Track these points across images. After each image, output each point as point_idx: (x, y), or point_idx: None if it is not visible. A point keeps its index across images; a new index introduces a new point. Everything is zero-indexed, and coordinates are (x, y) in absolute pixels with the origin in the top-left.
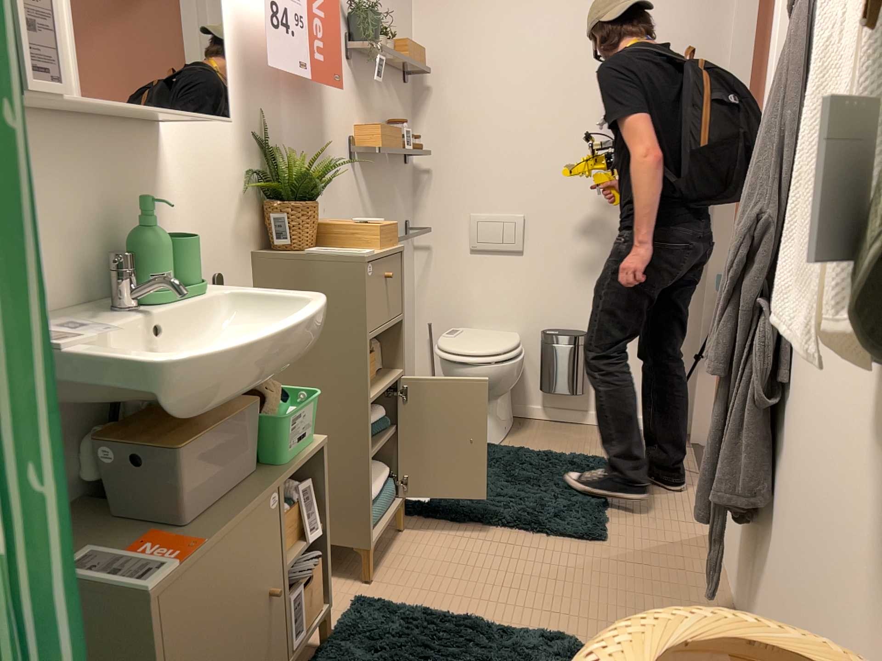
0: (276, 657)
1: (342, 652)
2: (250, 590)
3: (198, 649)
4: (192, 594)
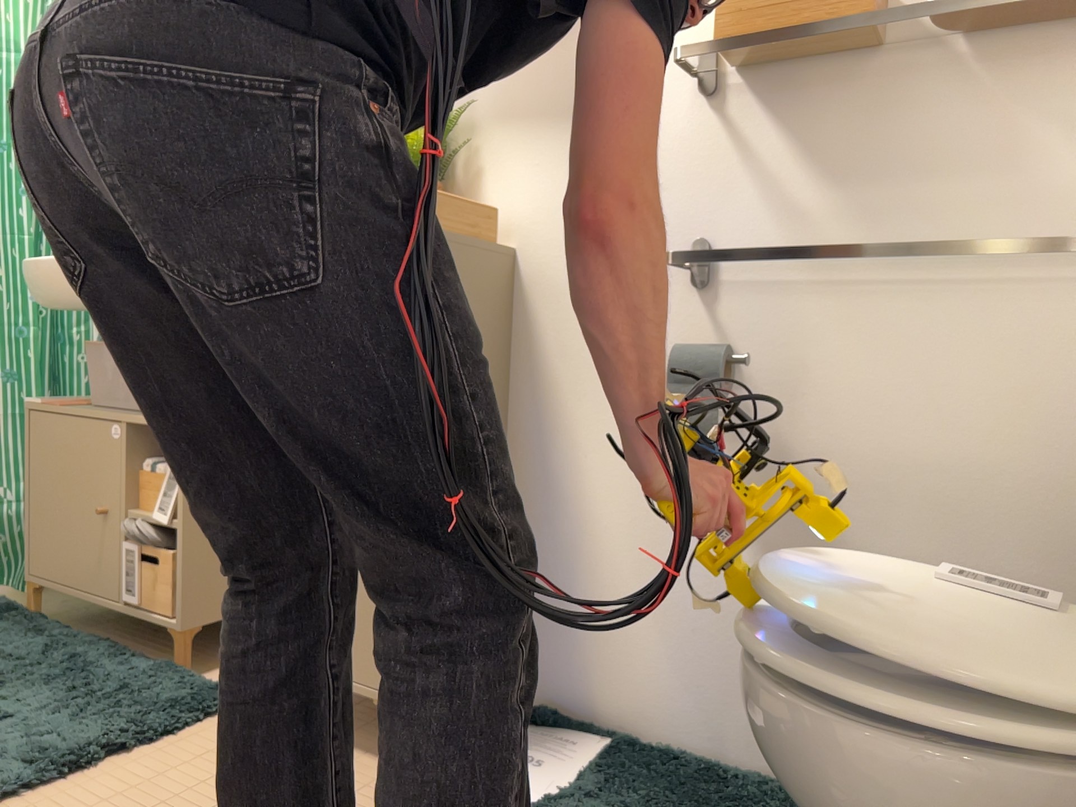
0: (113, 570)
1: (152, 662)
2: (95, 479)
3: (56, 472)
4: (56, 430)
